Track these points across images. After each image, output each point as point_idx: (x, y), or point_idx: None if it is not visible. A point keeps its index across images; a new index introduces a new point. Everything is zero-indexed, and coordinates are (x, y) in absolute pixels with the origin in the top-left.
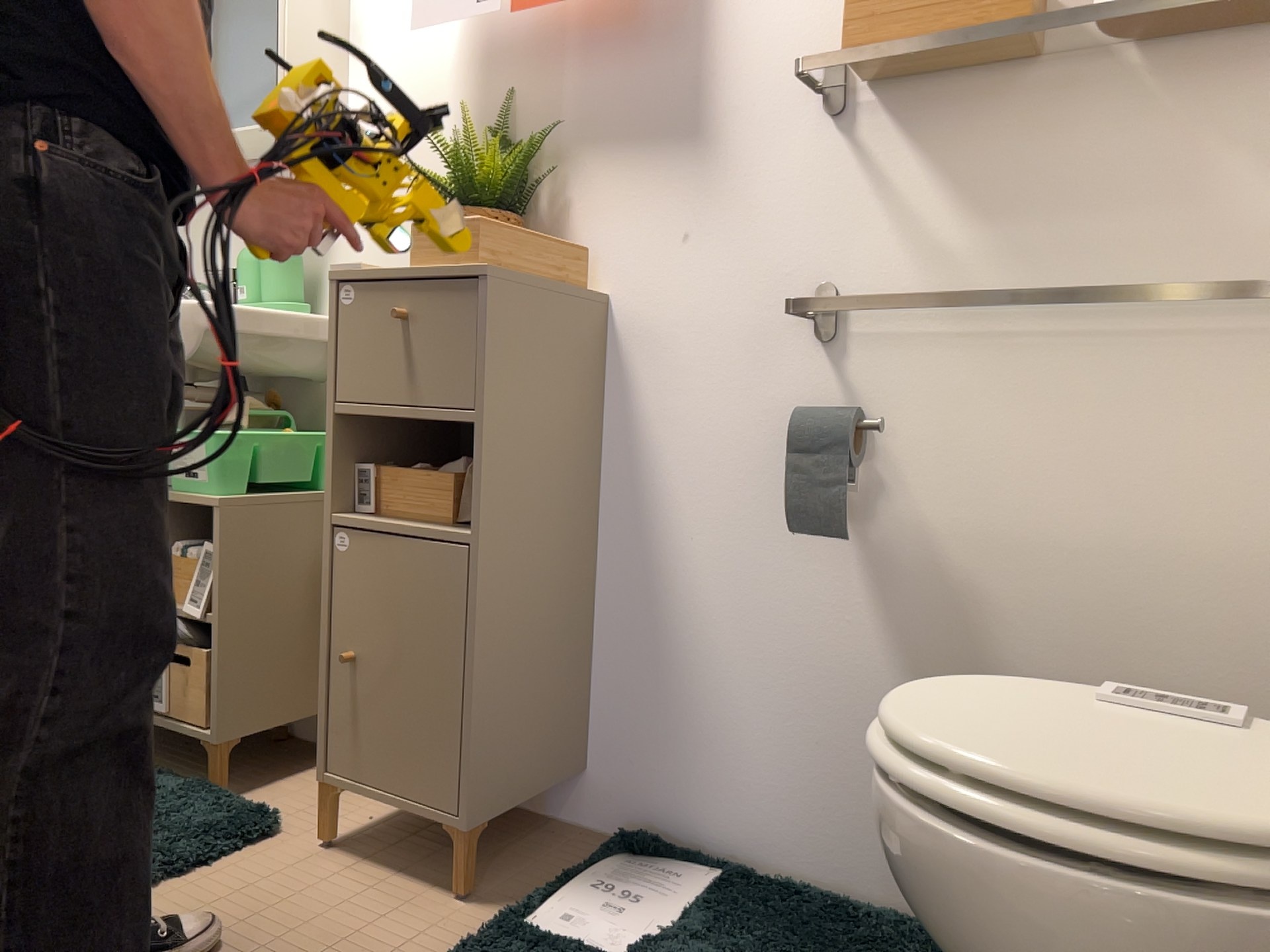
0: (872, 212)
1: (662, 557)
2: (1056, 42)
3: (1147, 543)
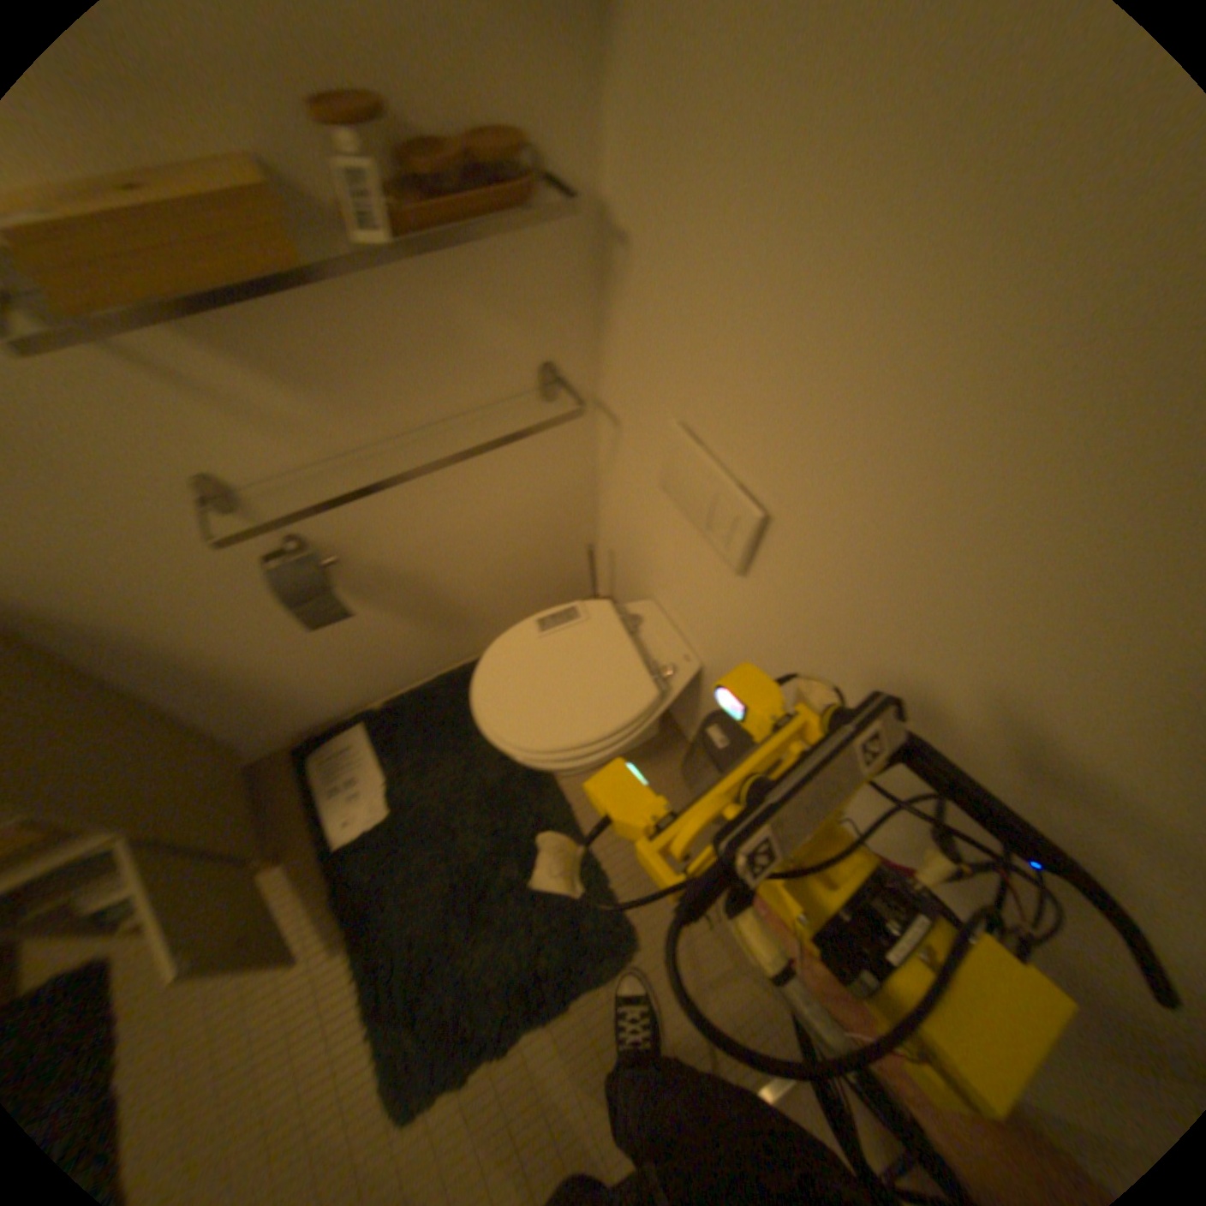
0: (193, 408)
1: (192, 672)
2: (293, 208)
3: (490, 517)
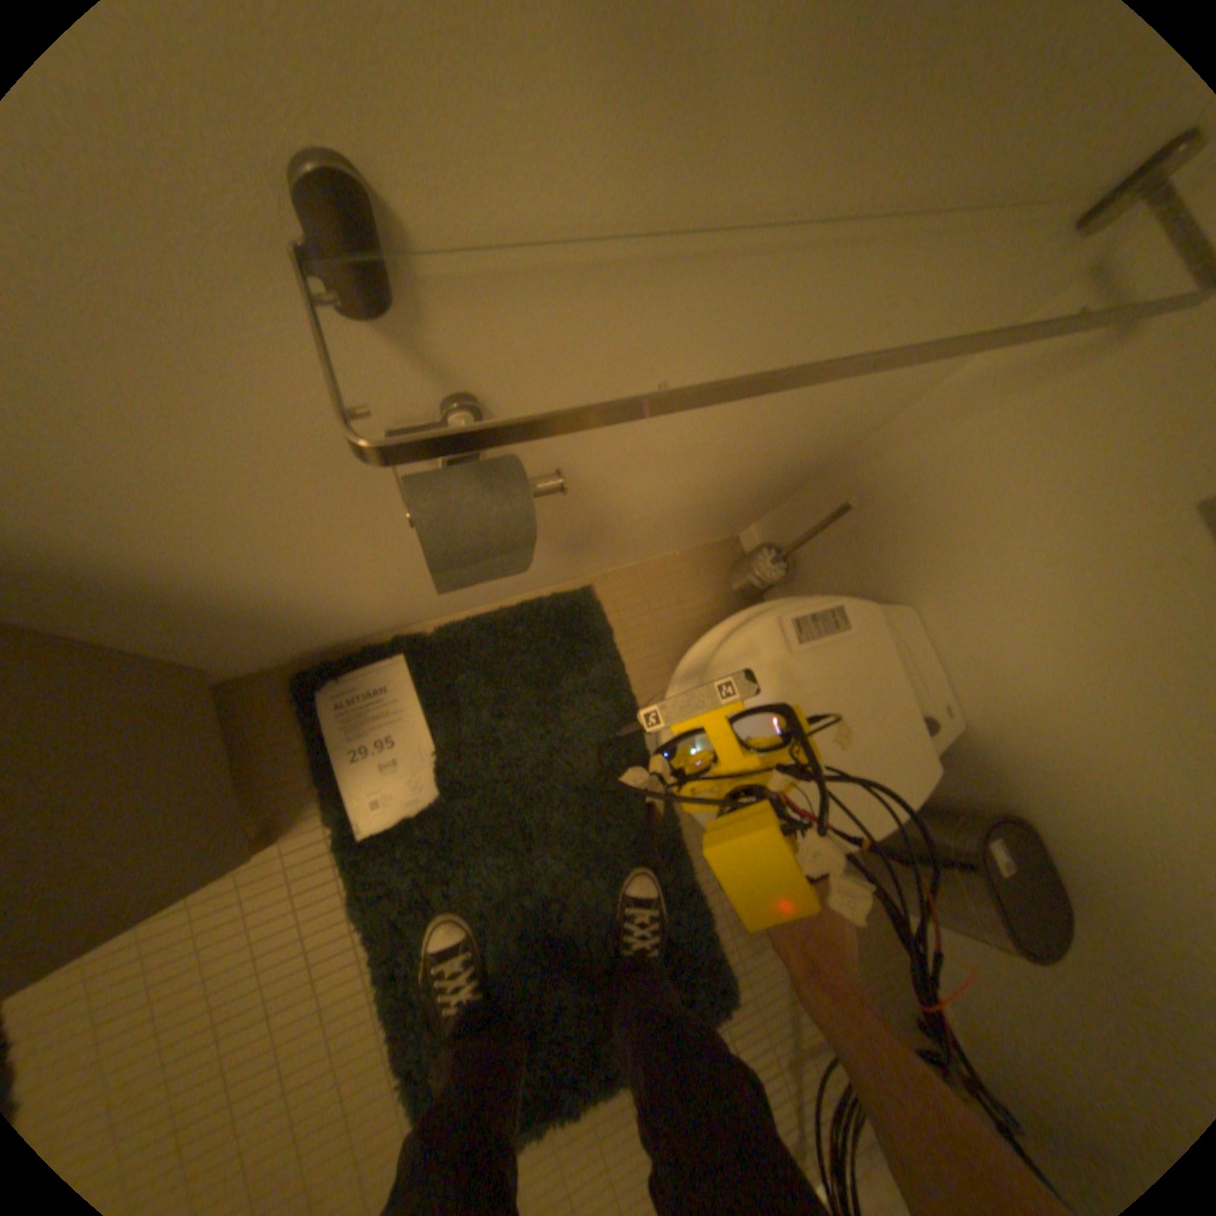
0: None
1: (172, 592)
2: None
3: (772, 421)
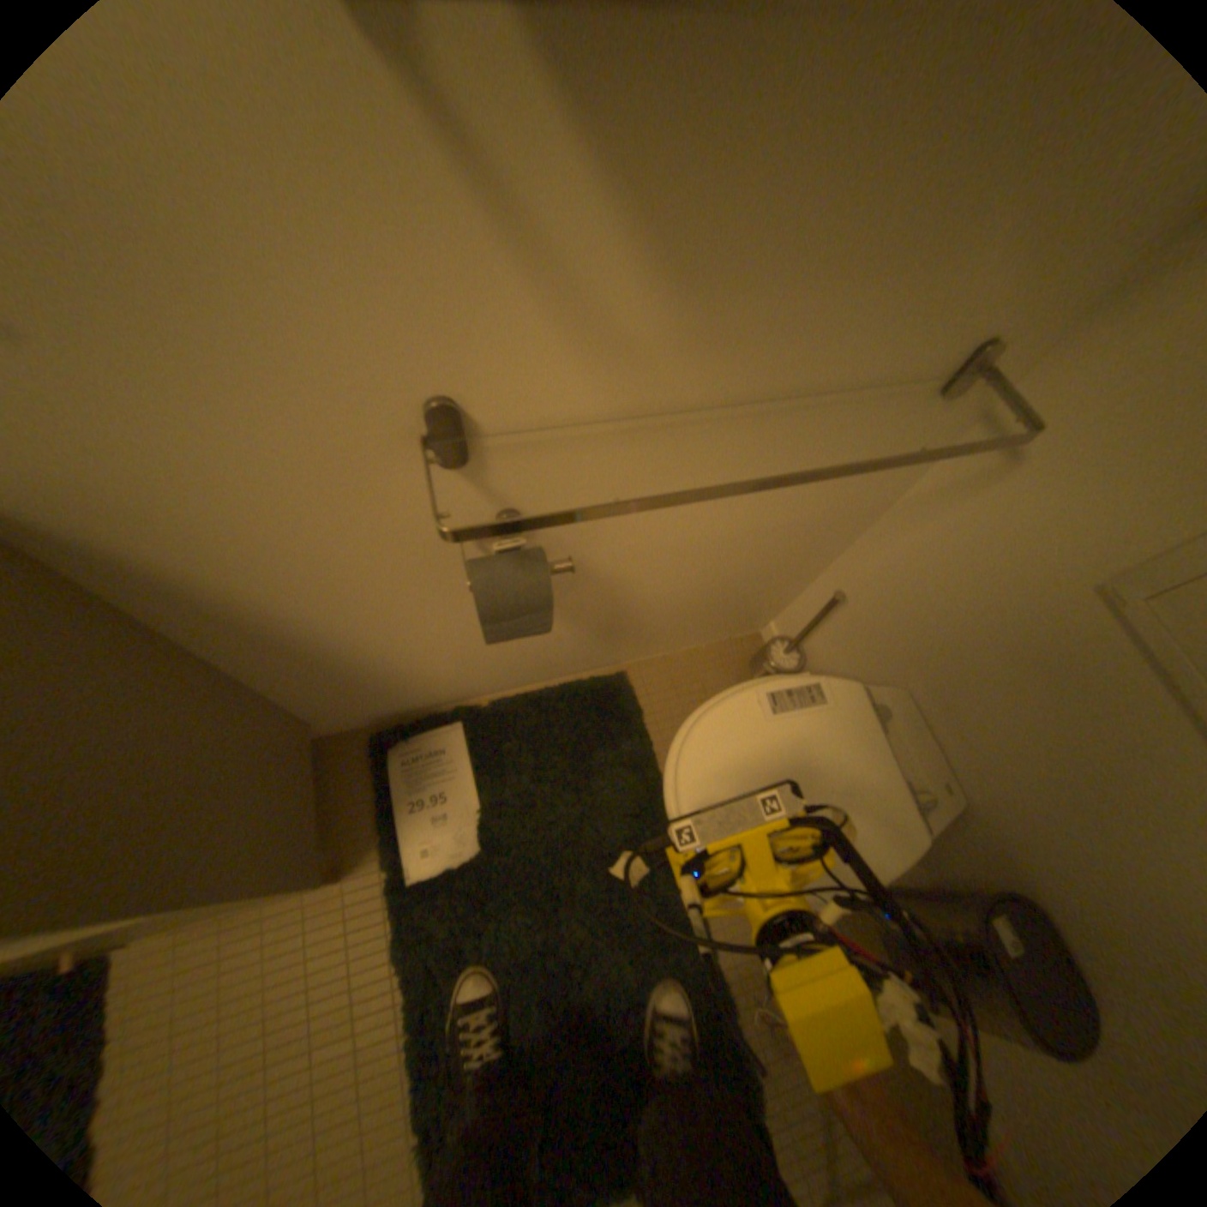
0: (512, 272)
1: (309, 645)
2: None
3: (751, 530)
